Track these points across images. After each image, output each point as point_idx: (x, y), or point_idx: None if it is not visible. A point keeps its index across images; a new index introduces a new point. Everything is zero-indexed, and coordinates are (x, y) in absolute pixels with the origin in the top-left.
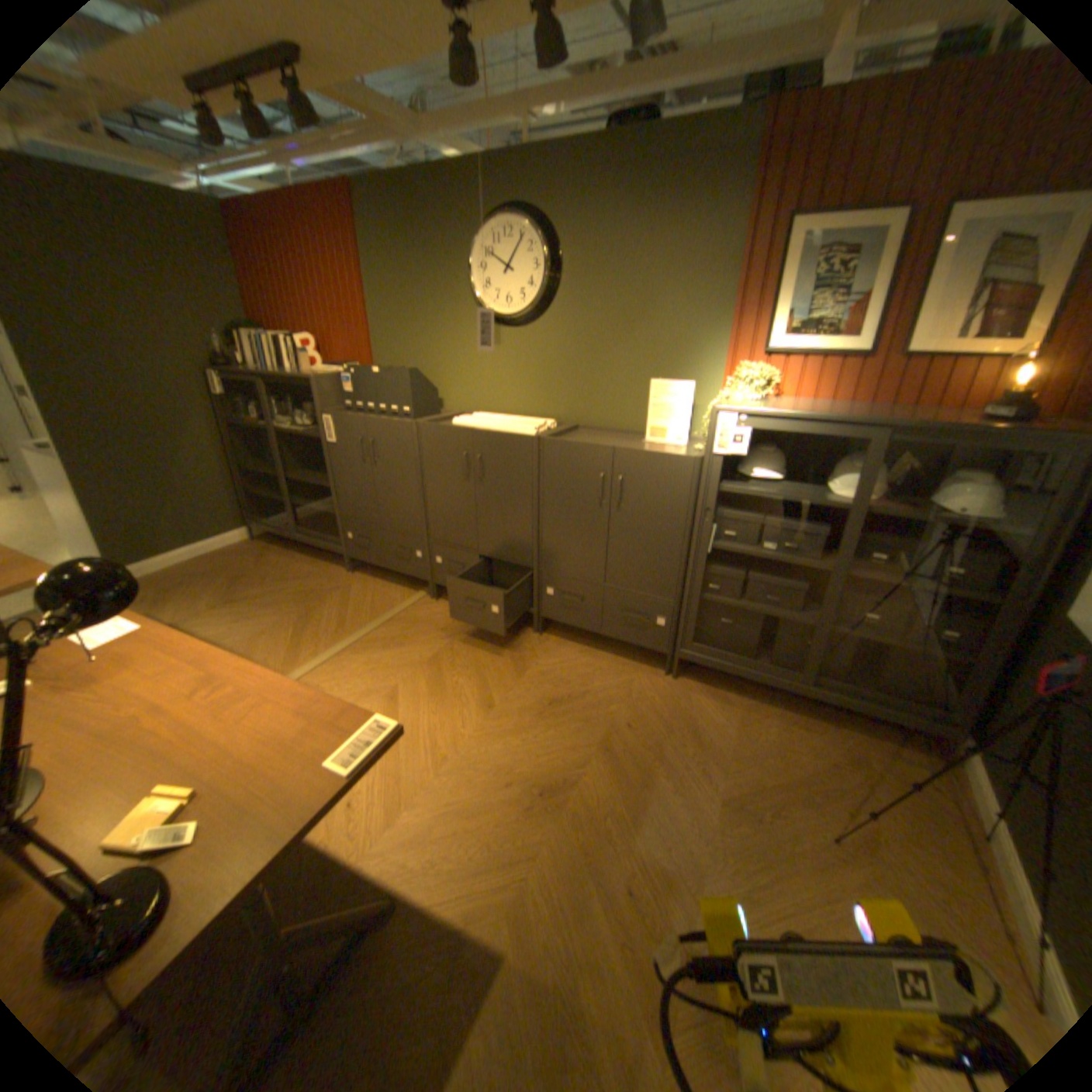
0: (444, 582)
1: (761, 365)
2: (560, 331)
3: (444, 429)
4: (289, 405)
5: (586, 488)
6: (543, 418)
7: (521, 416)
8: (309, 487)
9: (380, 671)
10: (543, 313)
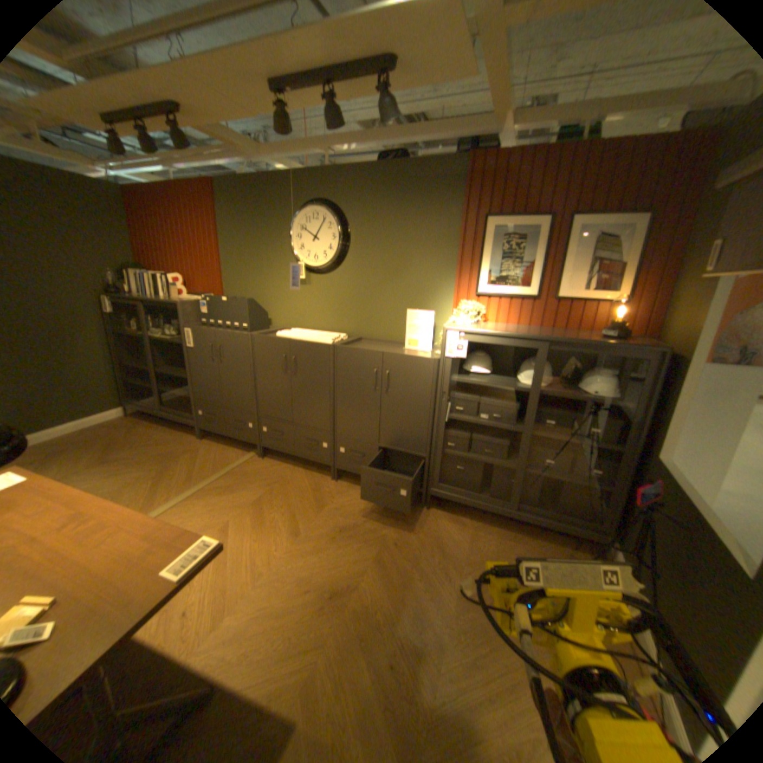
0: (268, 445)
1: (474, 302)
2: (350, 277)
3: (270, 338)
4: (161, 320)
5: (365, 378)
6: (339, 332)
7: (324, 331)
8: (173, 378)
9: (216, 511)
10: (339, 266)
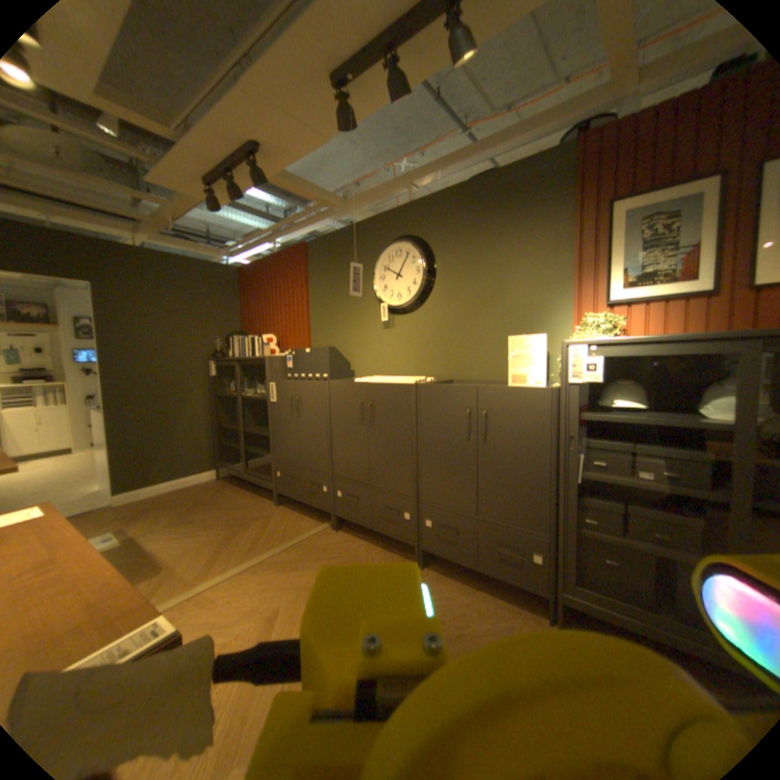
0: (343, 513)
1: (605, 312)
2: (437, 312)
3: (347, 383)
4: (257, 382)
5: (456, 422)
6: (426, 377)
7: (409, 377)
8: (262, 440)
9: (270, 591)
10: (425, 302)
